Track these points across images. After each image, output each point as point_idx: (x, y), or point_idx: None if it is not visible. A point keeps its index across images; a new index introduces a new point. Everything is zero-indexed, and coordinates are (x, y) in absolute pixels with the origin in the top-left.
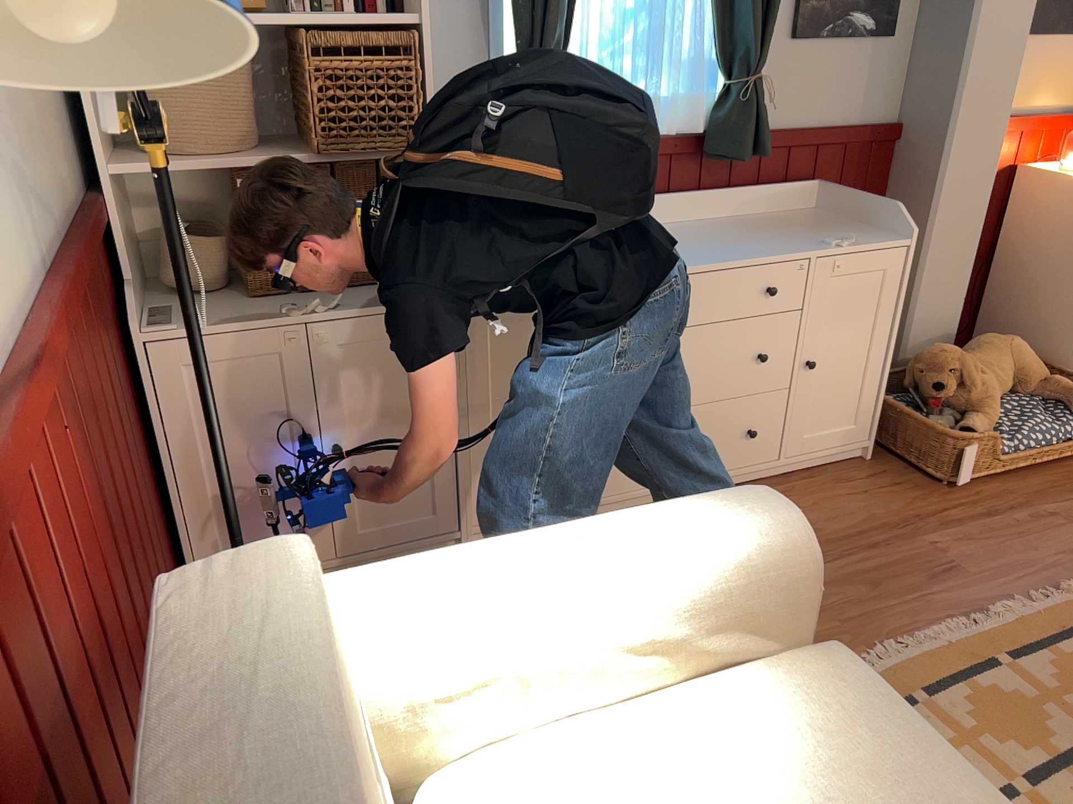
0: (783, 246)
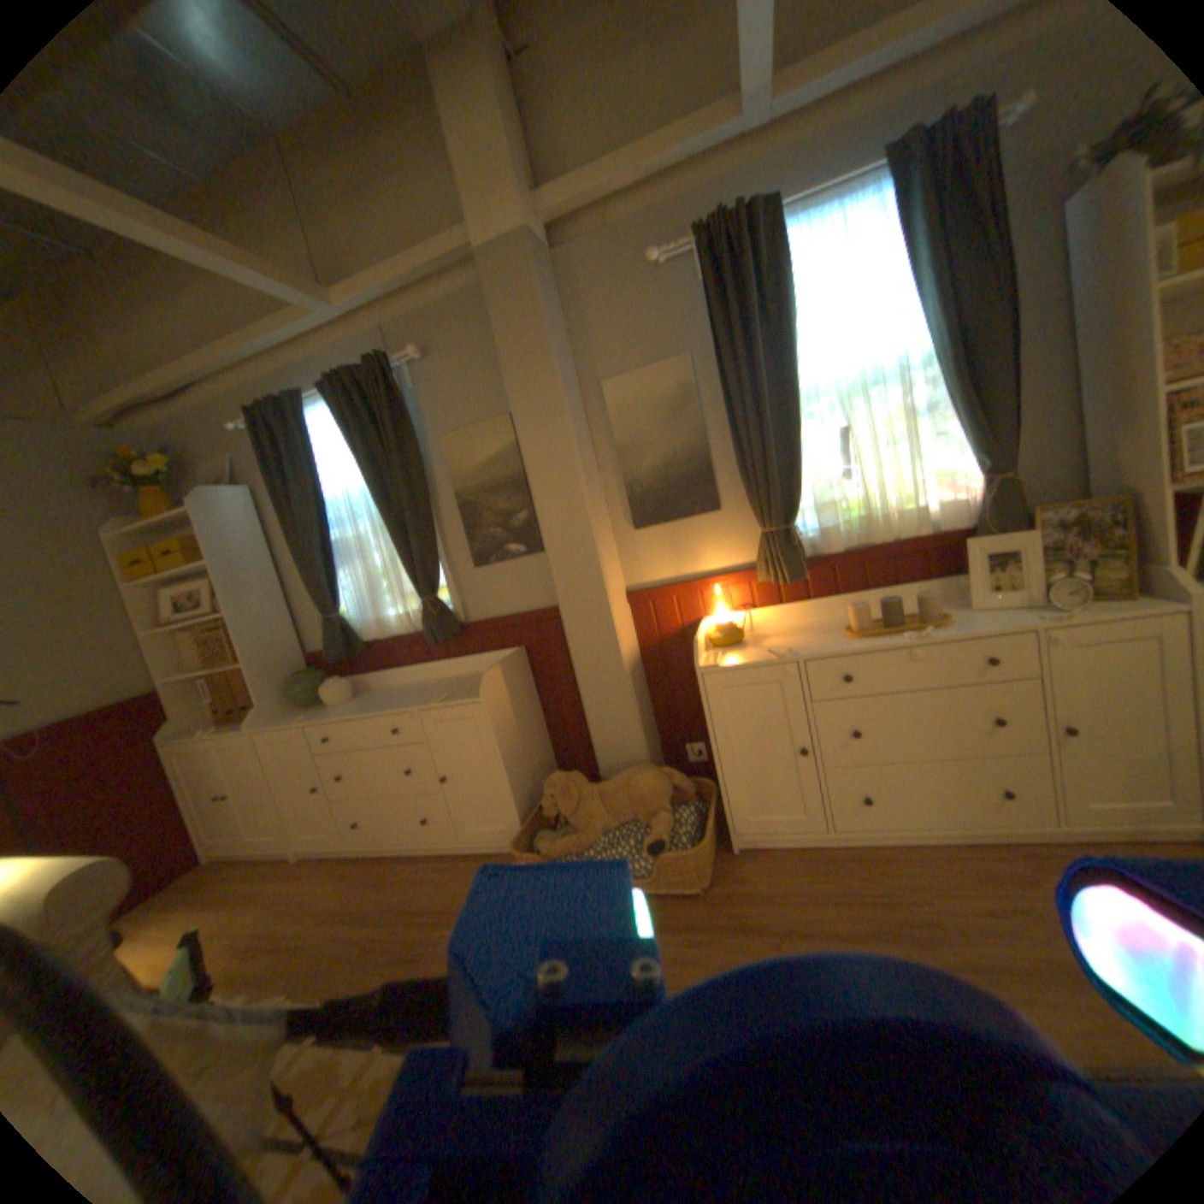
0: (417, 700)
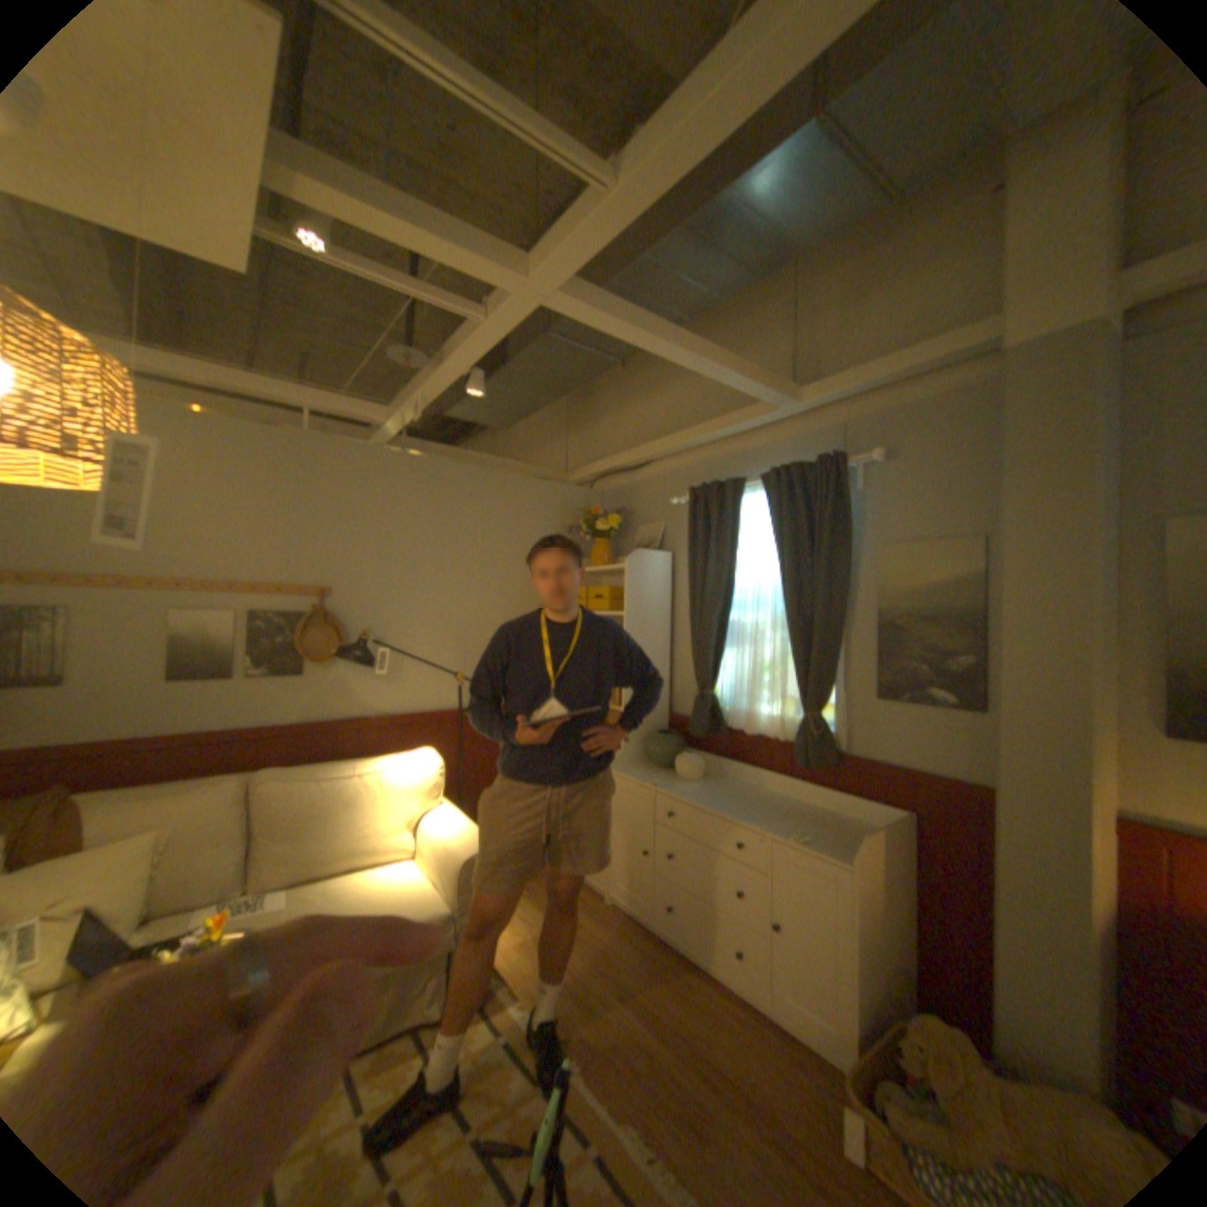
0: (772, 825)
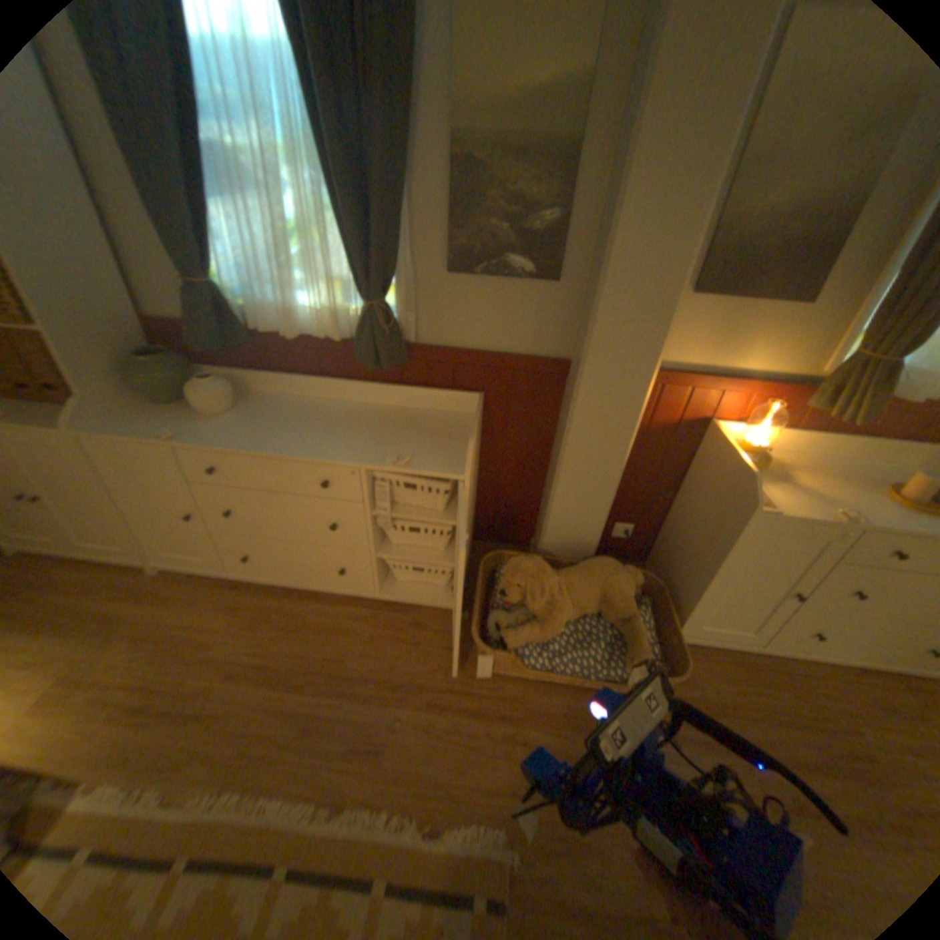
0: (358, 449)
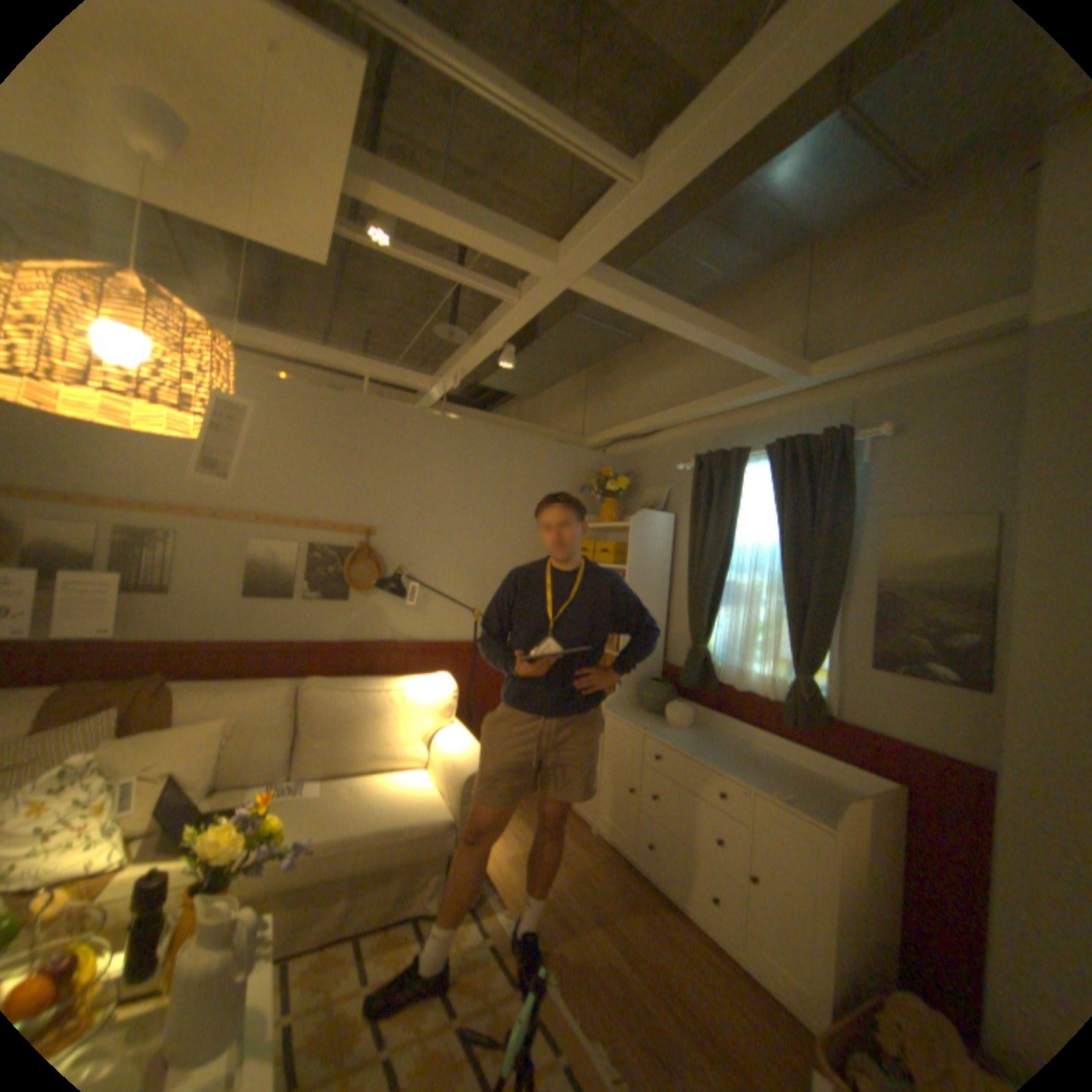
0: (756, 780)
